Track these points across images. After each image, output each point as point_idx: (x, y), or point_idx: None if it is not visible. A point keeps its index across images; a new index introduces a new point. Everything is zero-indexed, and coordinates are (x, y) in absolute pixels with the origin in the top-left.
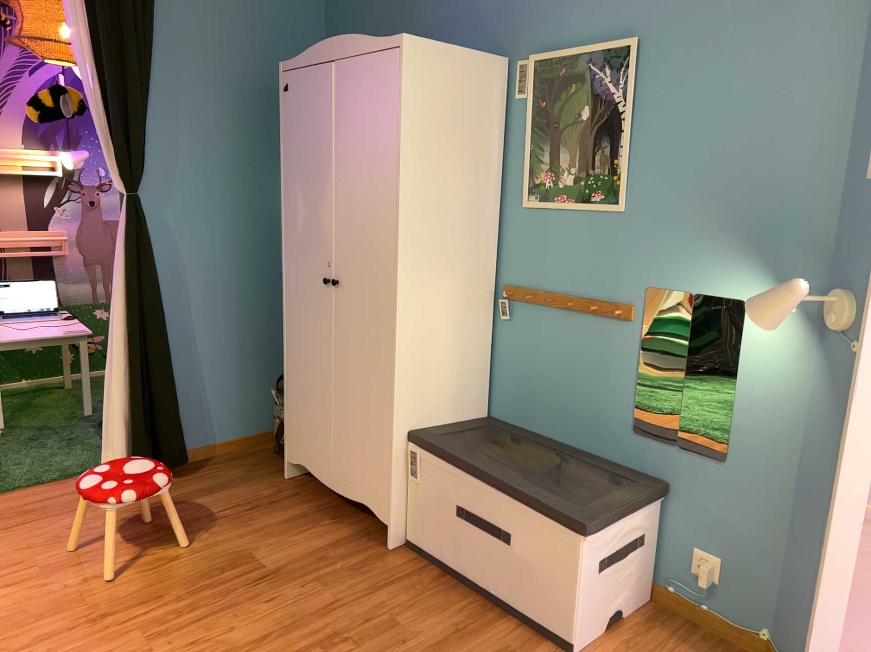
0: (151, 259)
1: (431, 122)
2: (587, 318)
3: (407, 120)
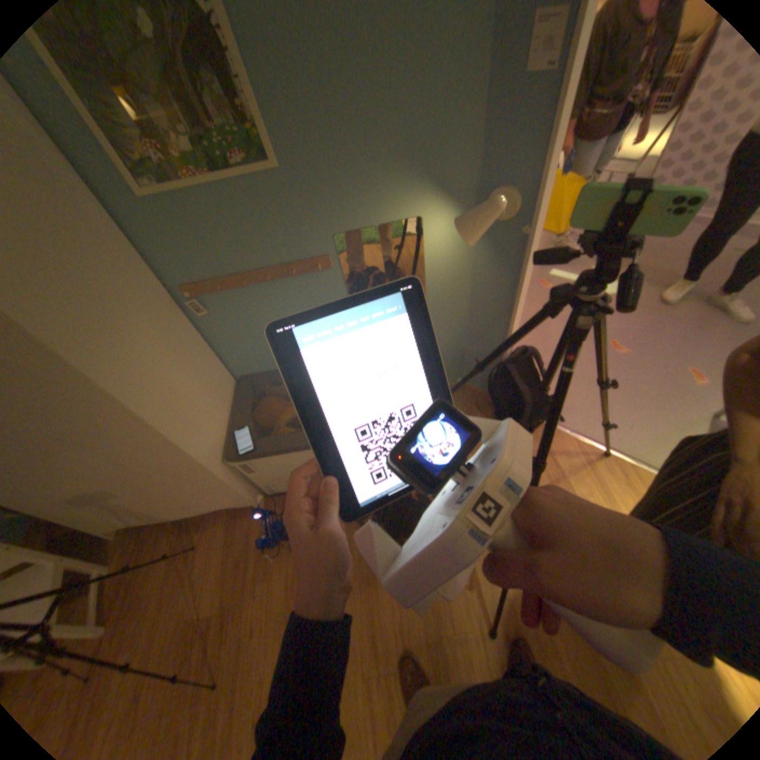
0: None
1: None
2: (288, 282)
3: None
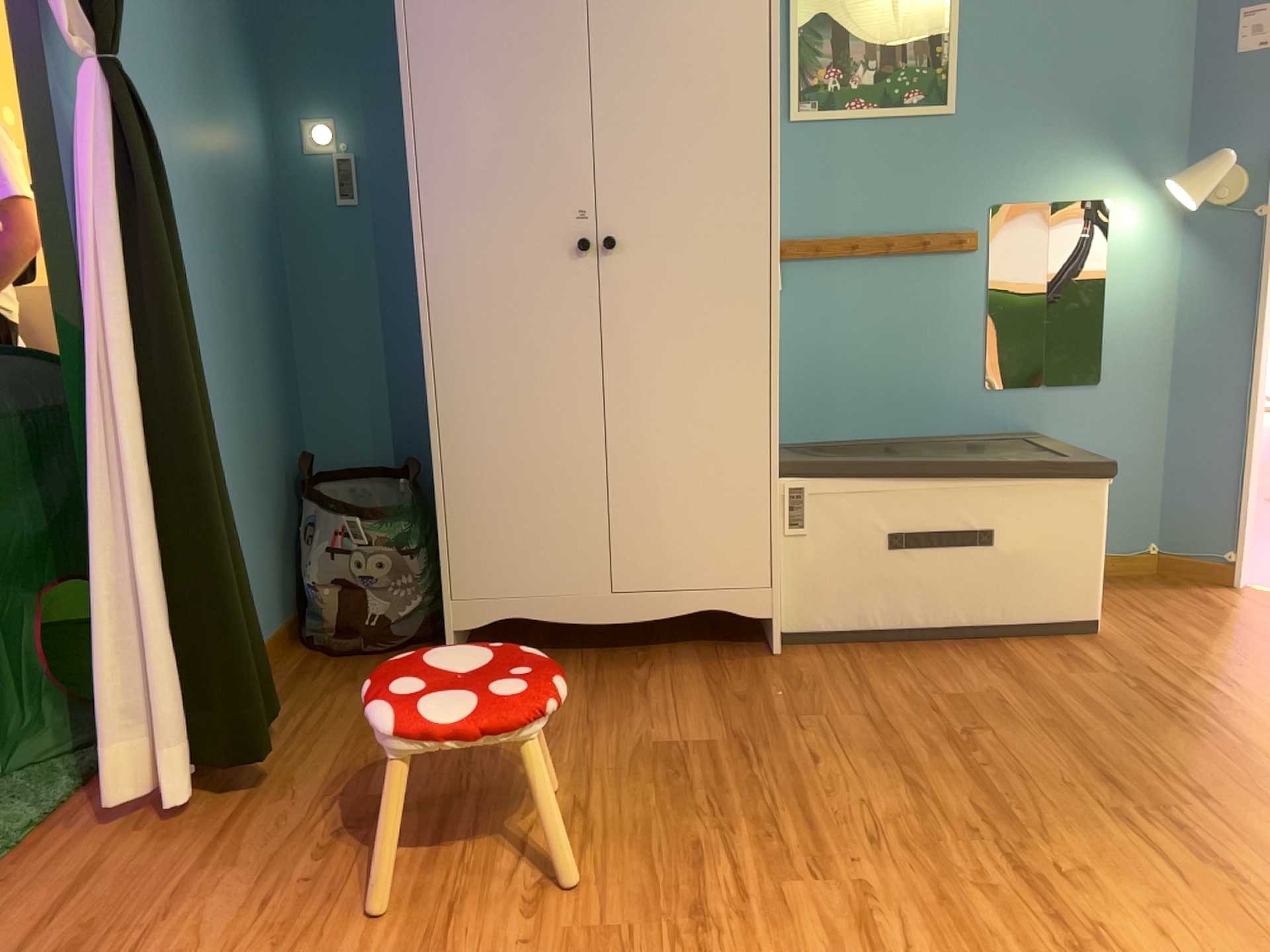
0: (167, 234)
1: None
2: (908, 262)
3: None
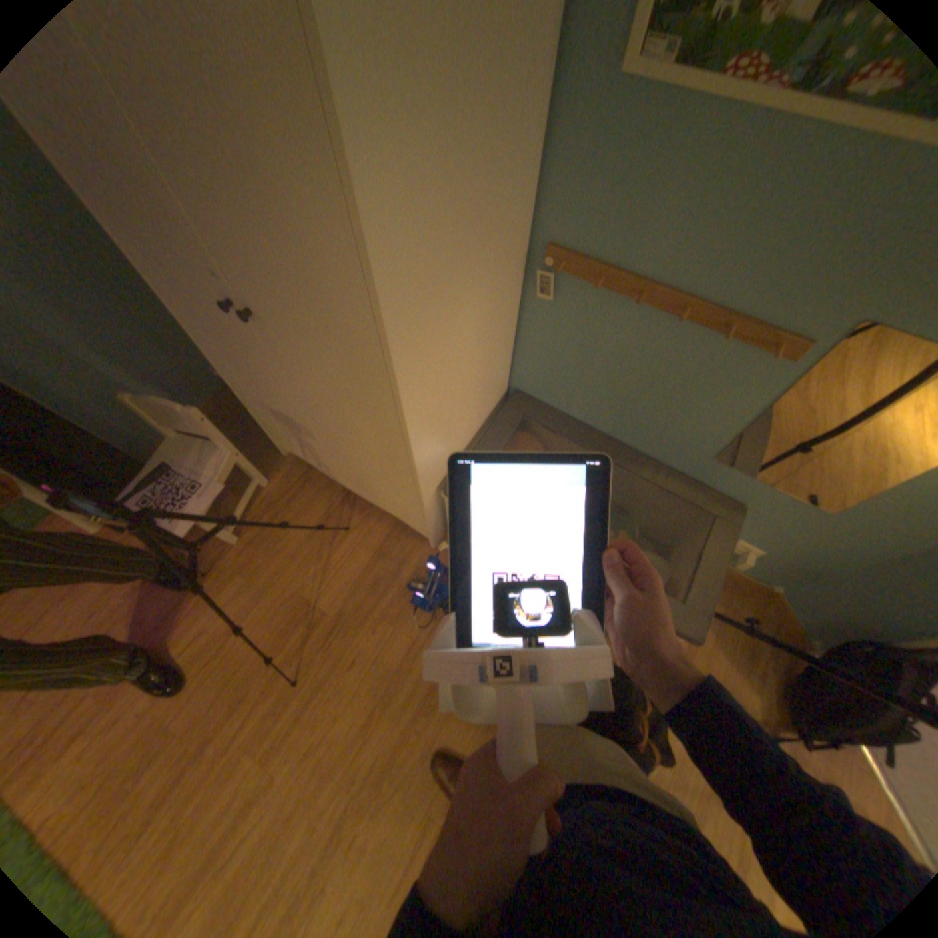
0: None
1: None
2: (704, 335)
3: None
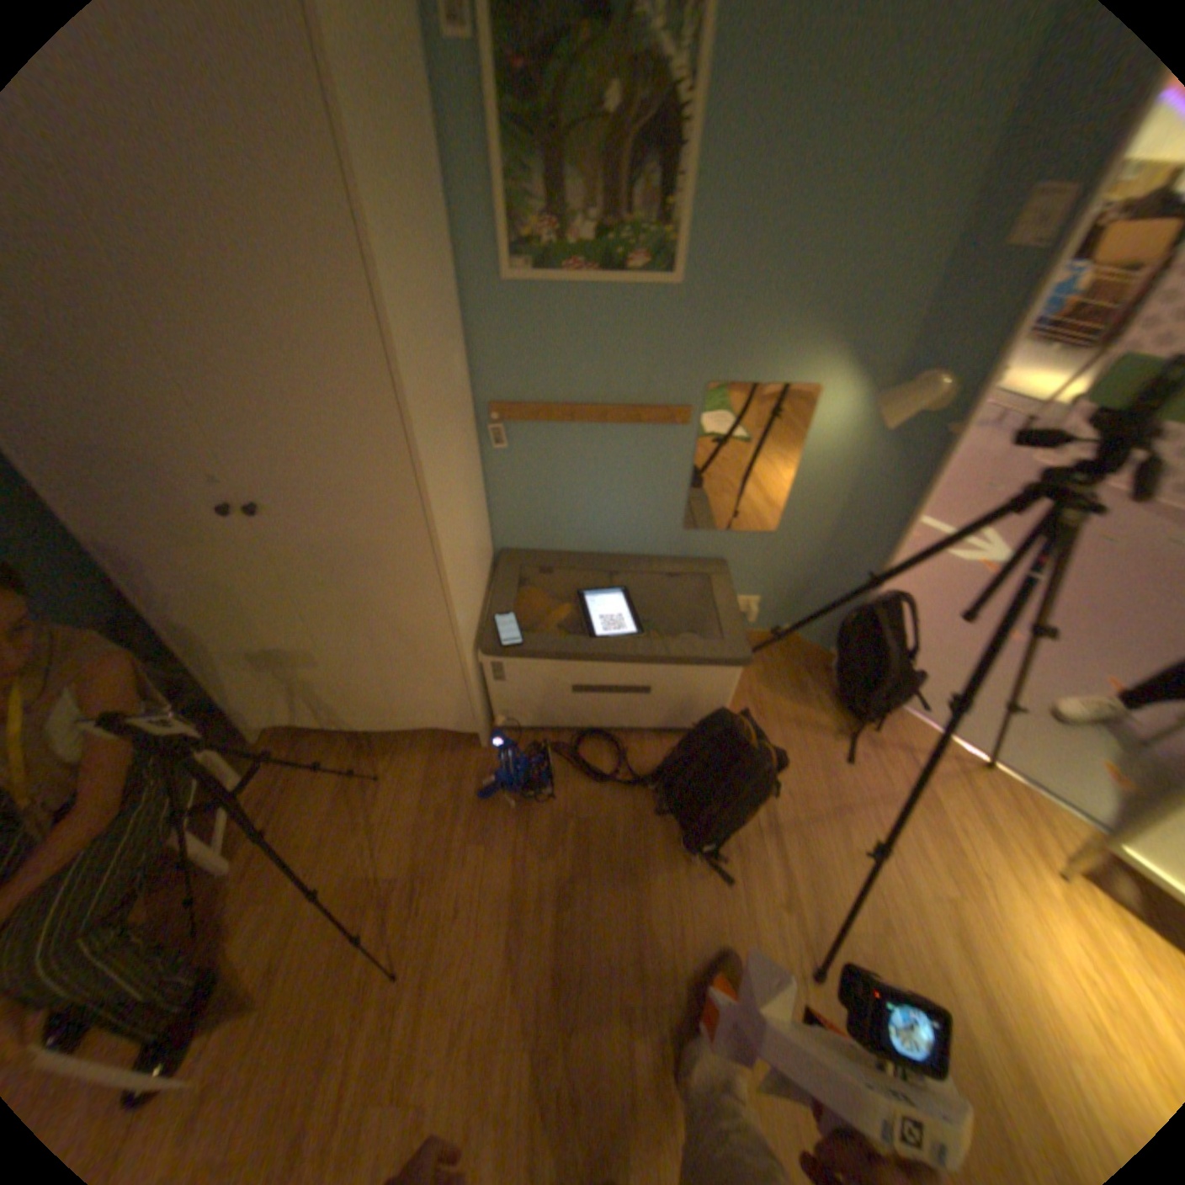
0: None
1: (381, 136)
2: (624, 431)
3: (357, 140)
